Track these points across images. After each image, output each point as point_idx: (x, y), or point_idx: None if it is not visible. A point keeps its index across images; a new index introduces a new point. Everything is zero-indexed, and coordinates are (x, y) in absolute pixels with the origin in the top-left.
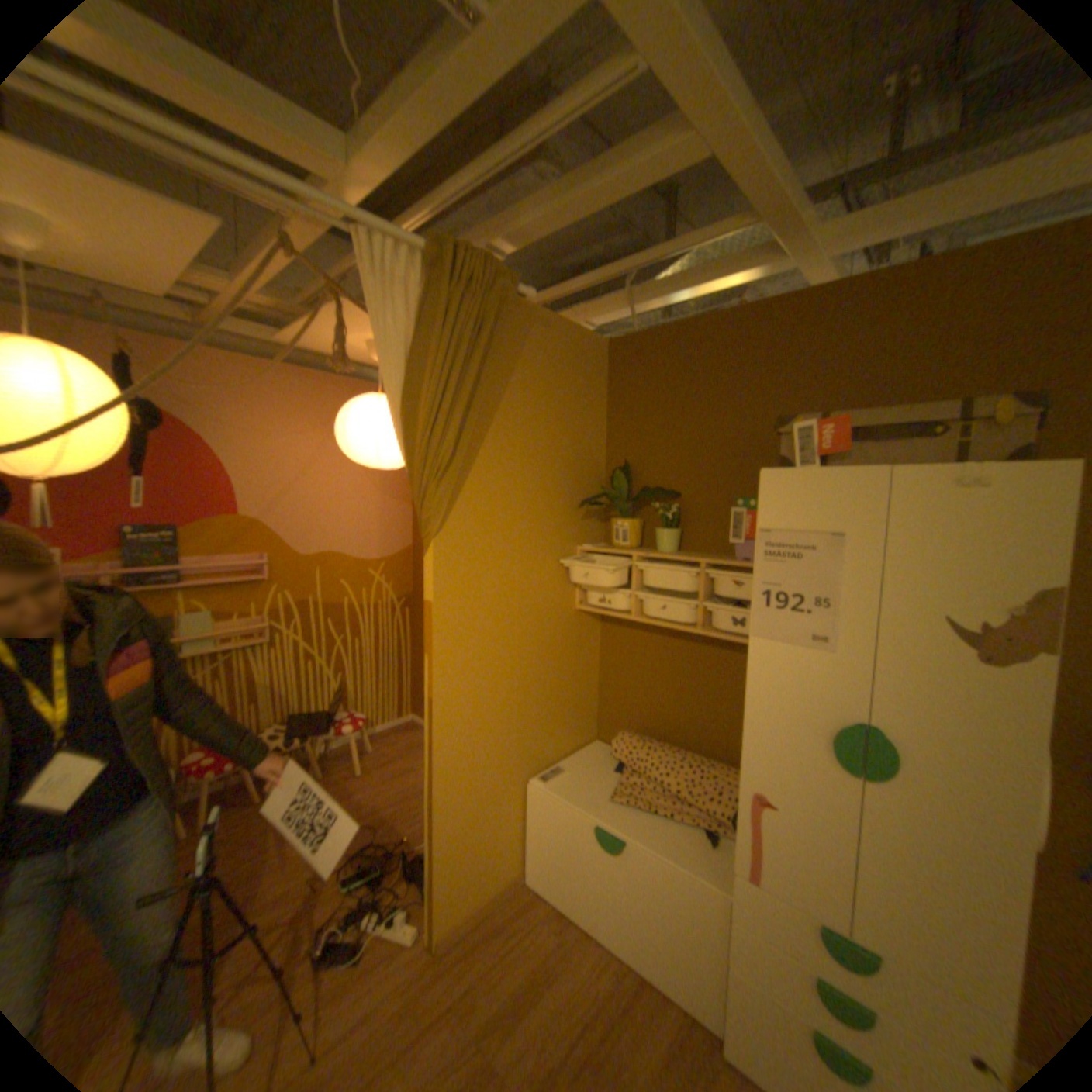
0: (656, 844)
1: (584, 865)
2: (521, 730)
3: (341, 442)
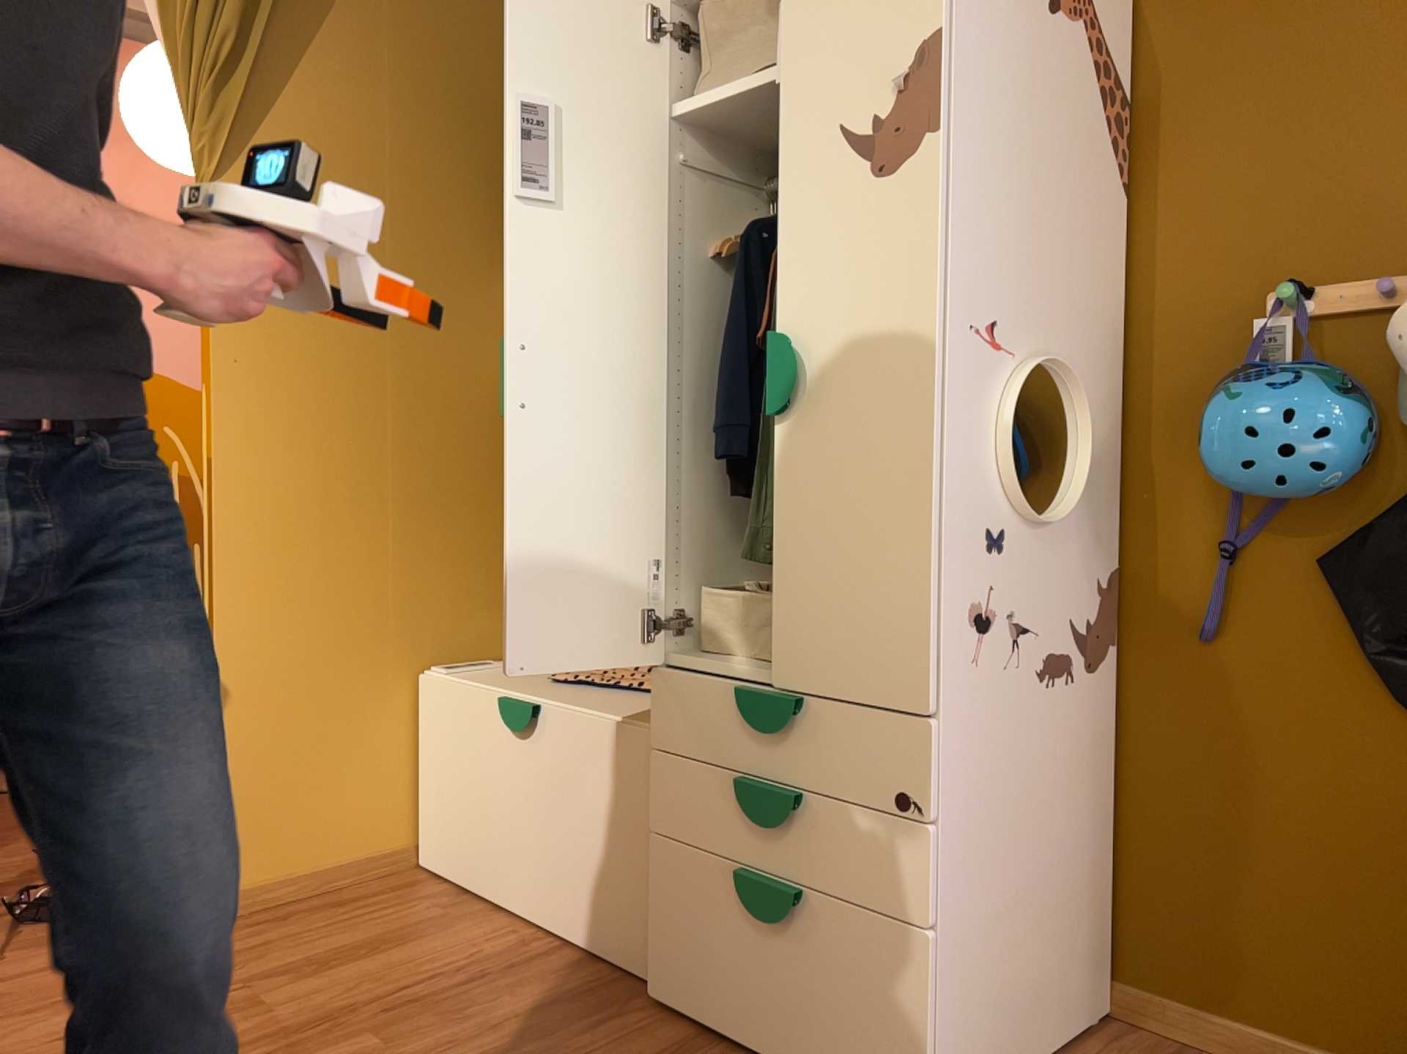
0: (586, 704)
1: (488, 781)
2: (402, 572)
3: (133, 120)
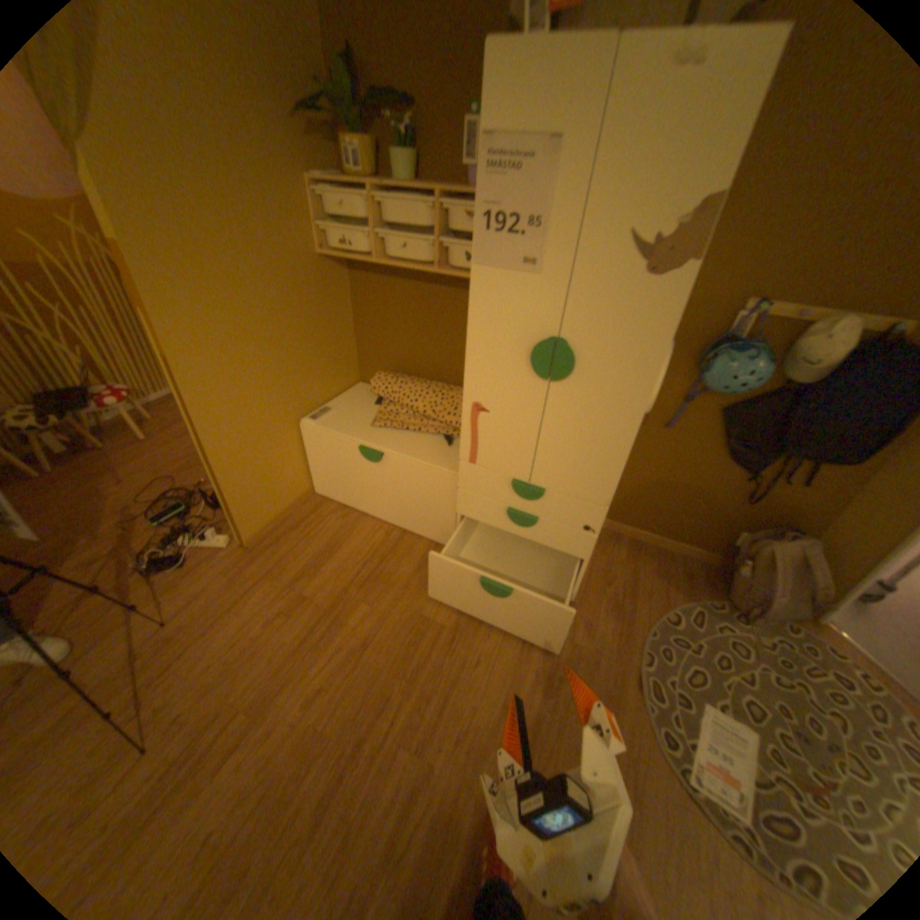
0: (406, 450)
1: (354, 474)
2: (280, 380)
3: None
